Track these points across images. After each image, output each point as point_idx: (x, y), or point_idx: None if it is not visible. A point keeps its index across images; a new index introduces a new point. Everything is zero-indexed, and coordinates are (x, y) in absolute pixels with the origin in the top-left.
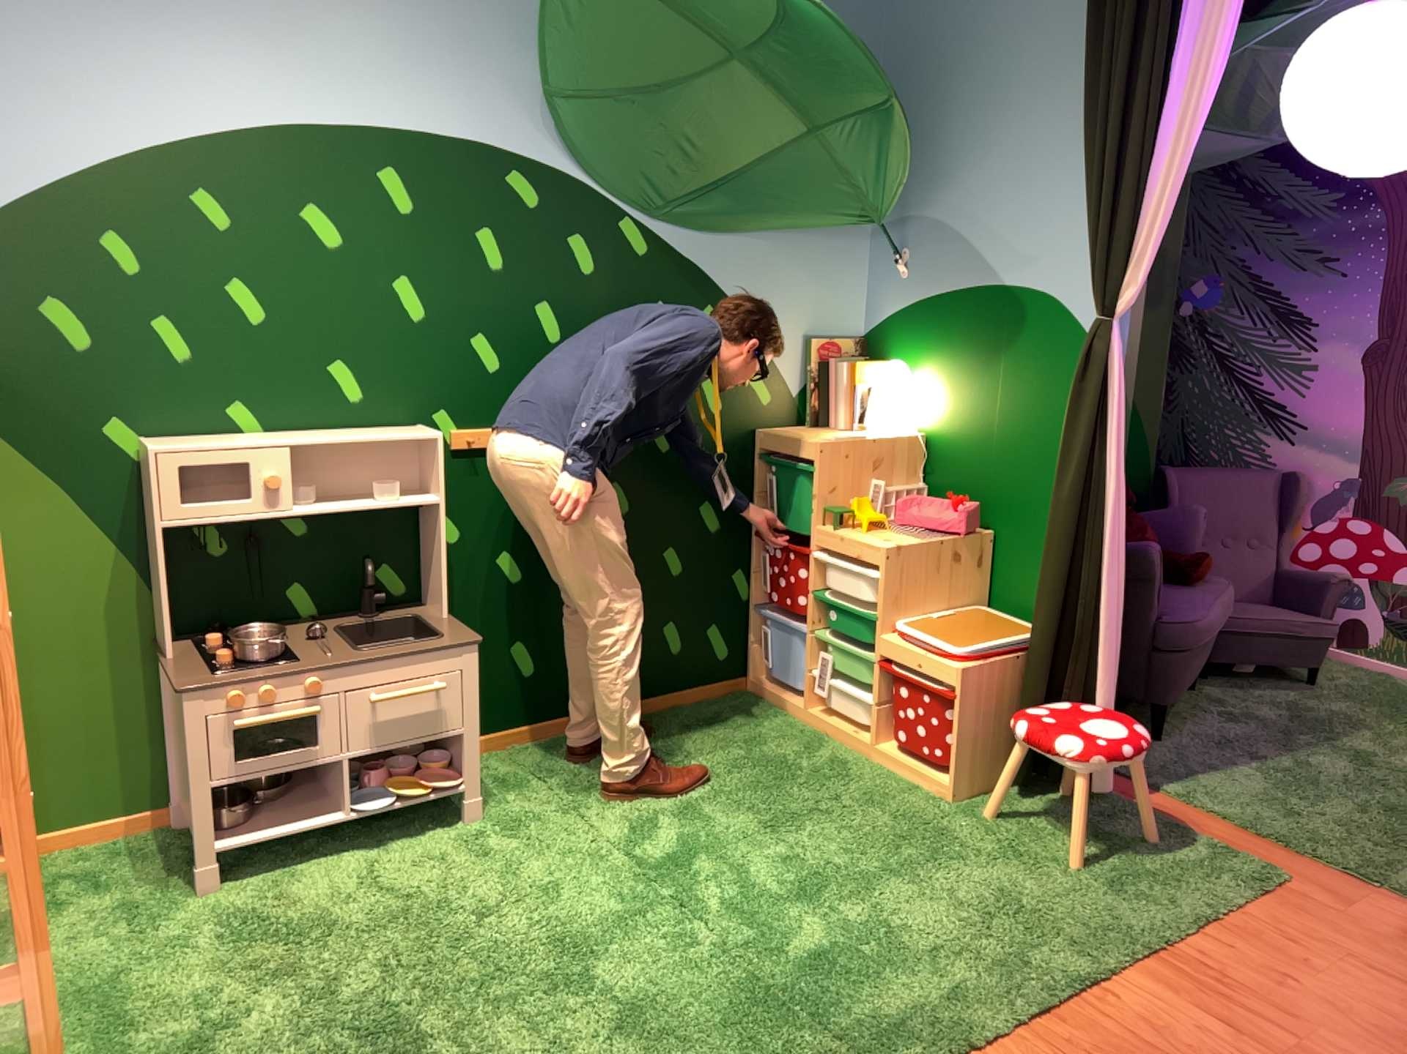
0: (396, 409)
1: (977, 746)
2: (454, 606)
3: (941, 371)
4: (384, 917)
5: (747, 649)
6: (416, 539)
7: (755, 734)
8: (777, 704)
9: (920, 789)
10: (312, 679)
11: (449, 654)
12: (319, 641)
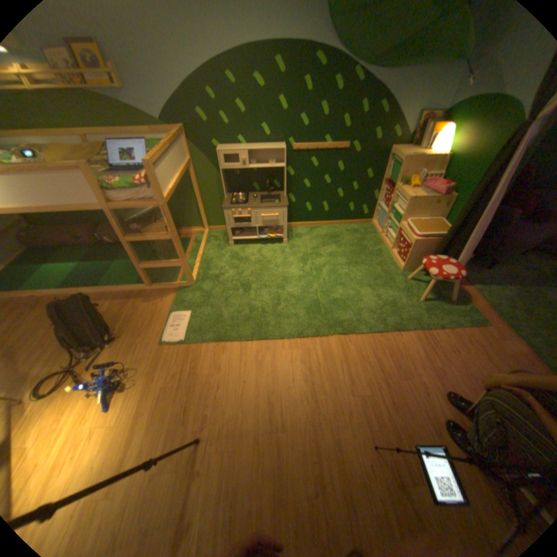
0: (278, 138)
1: (414, 260)
2: (291, 192)
3: (466, 130)
4: (257, 261)
5: (373, 213)
6: (282, 175)
7: (363, 237)
8: (375, 229)
9: (395, 266)
10: (248, 210)
11: (279, 208)
12: (255, 199)
